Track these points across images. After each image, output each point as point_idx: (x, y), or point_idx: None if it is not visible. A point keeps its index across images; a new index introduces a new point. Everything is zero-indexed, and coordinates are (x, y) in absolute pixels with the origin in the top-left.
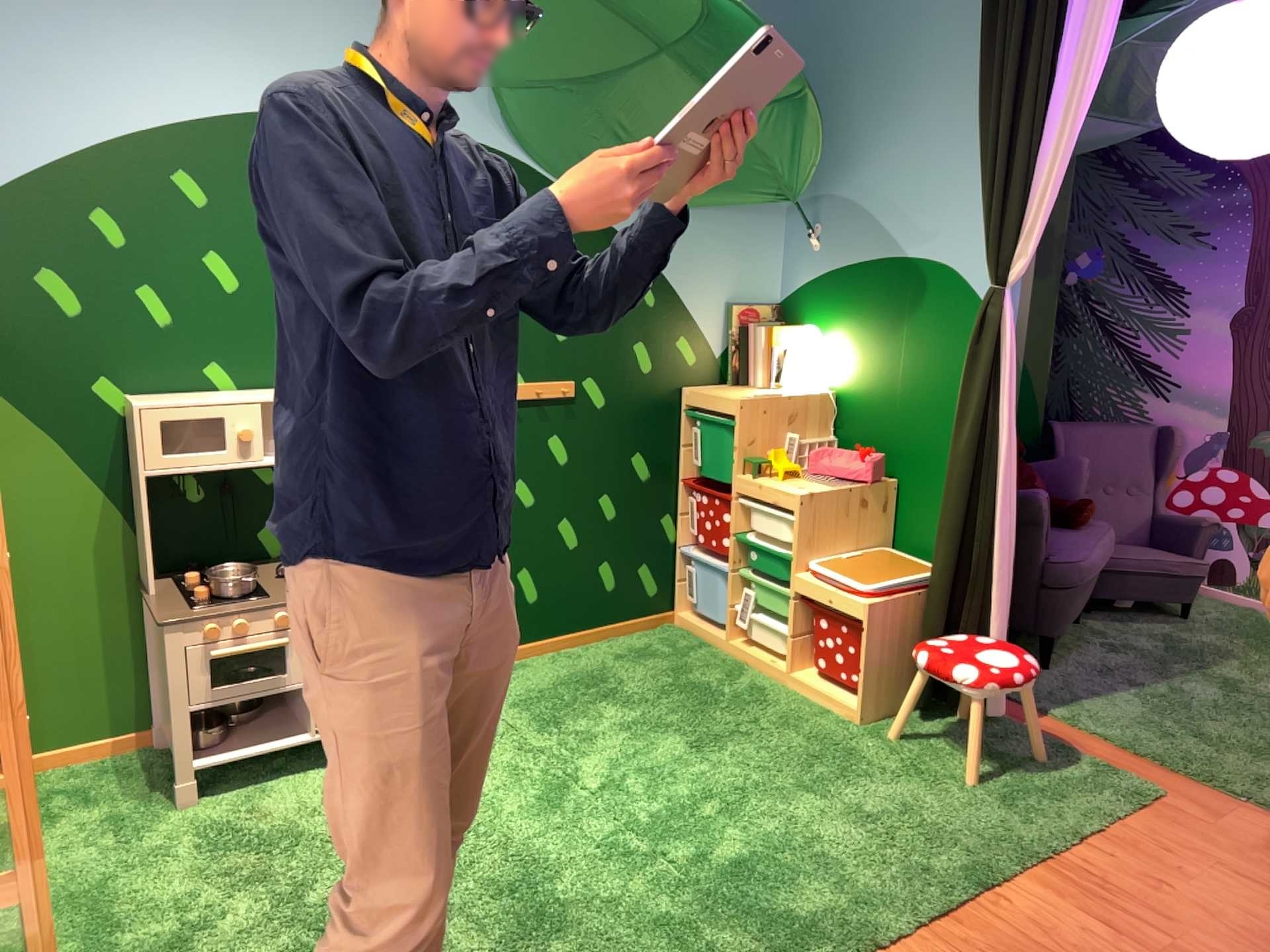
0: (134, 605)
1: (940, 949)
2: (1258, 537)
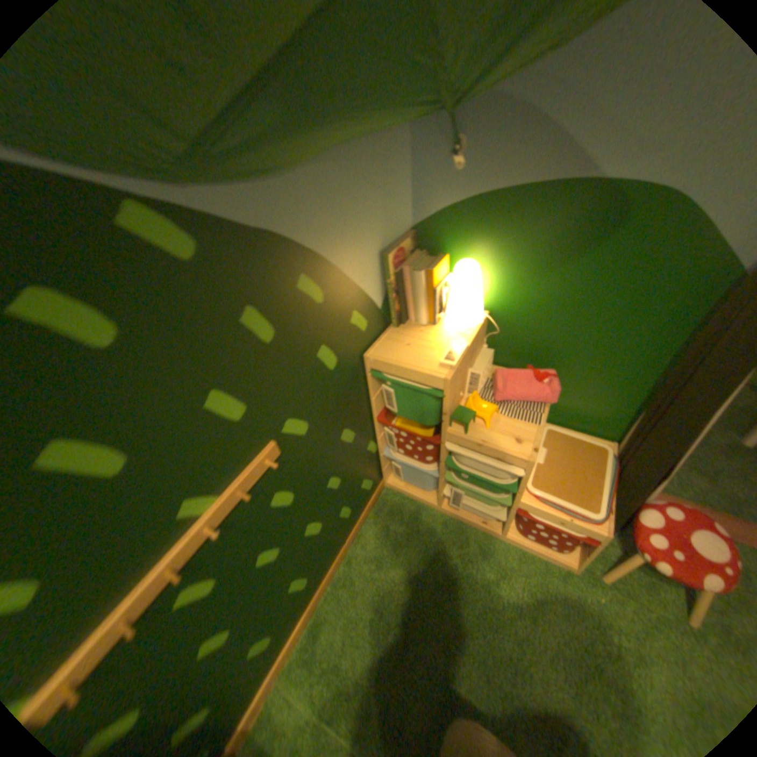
0: None
1: None
2: None
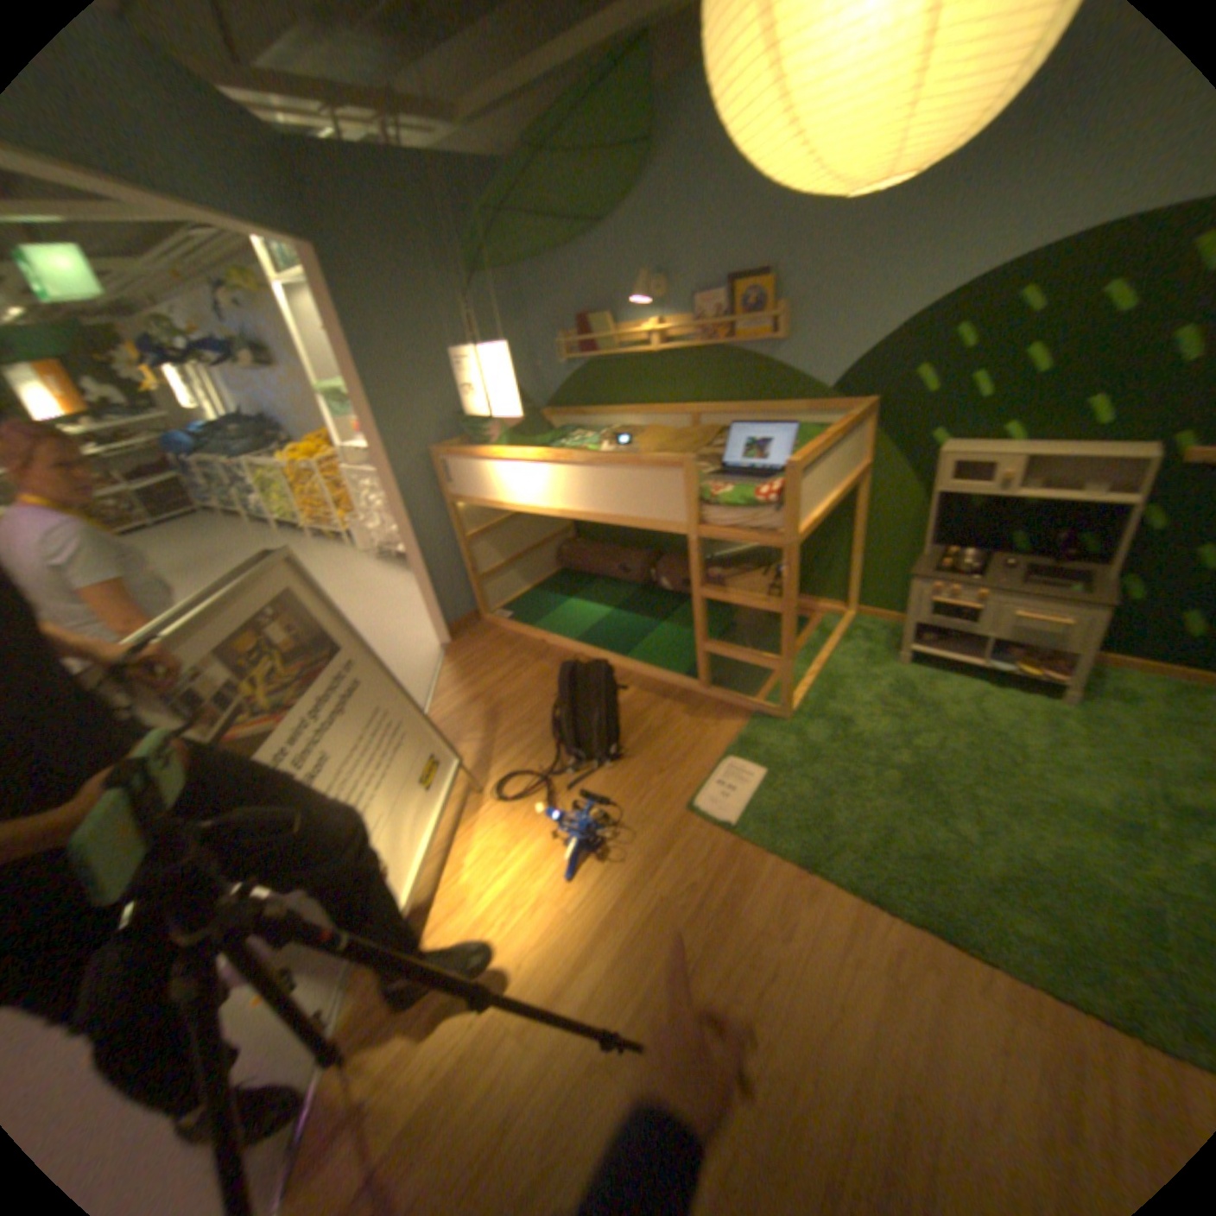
0: (921, 556)
1: None
2: None
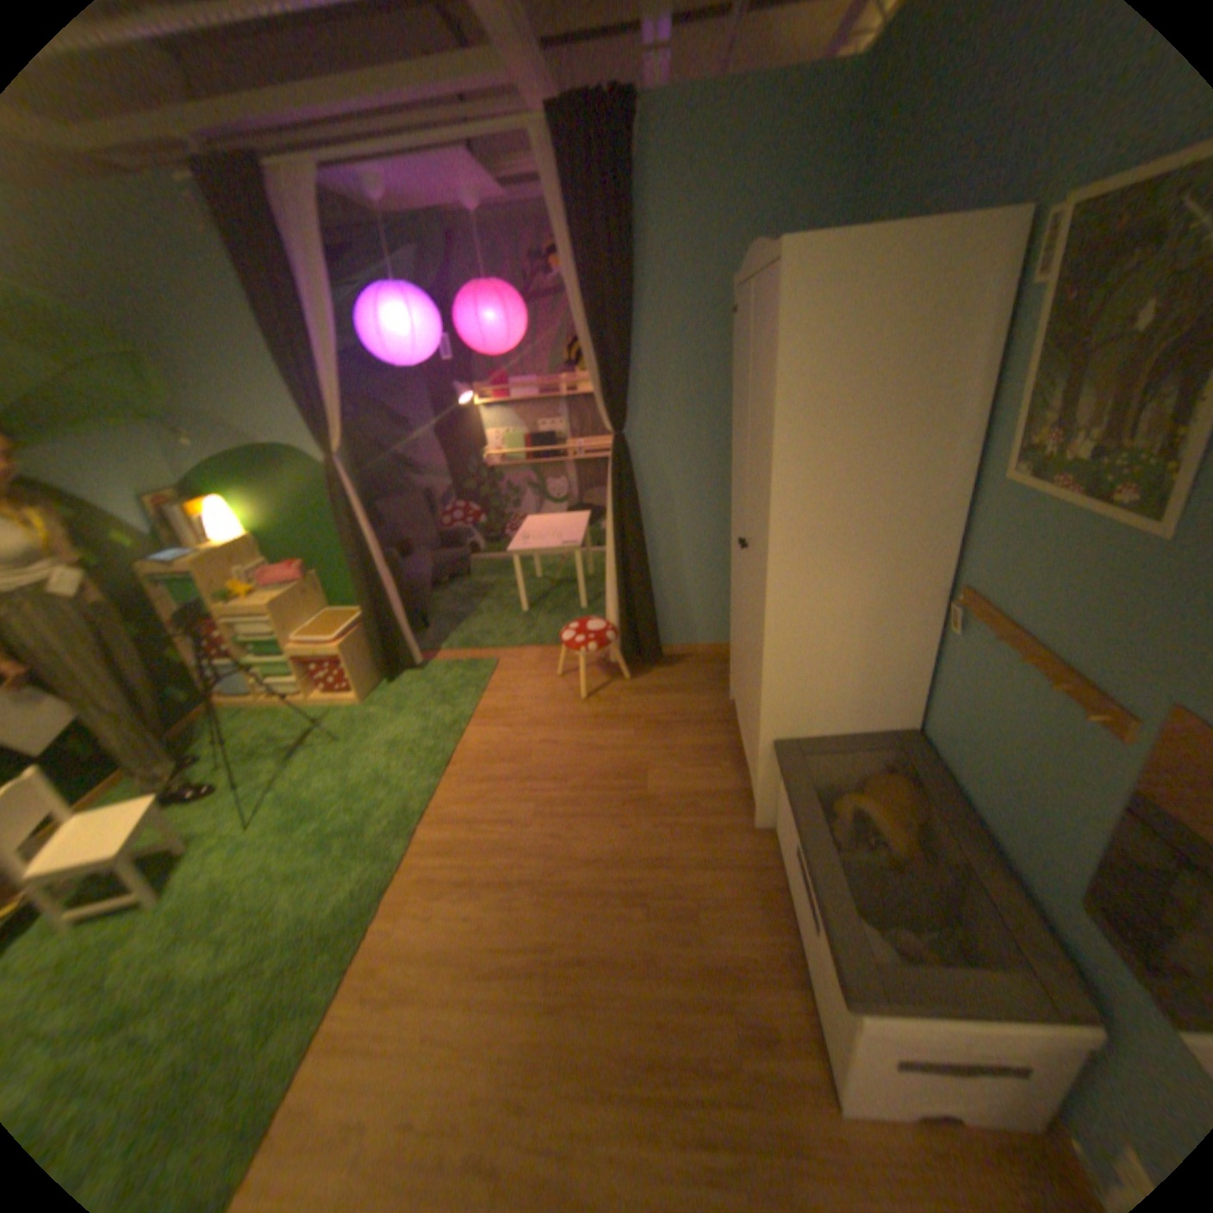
0: None
1: (453, 780)
2: (484, 528)
